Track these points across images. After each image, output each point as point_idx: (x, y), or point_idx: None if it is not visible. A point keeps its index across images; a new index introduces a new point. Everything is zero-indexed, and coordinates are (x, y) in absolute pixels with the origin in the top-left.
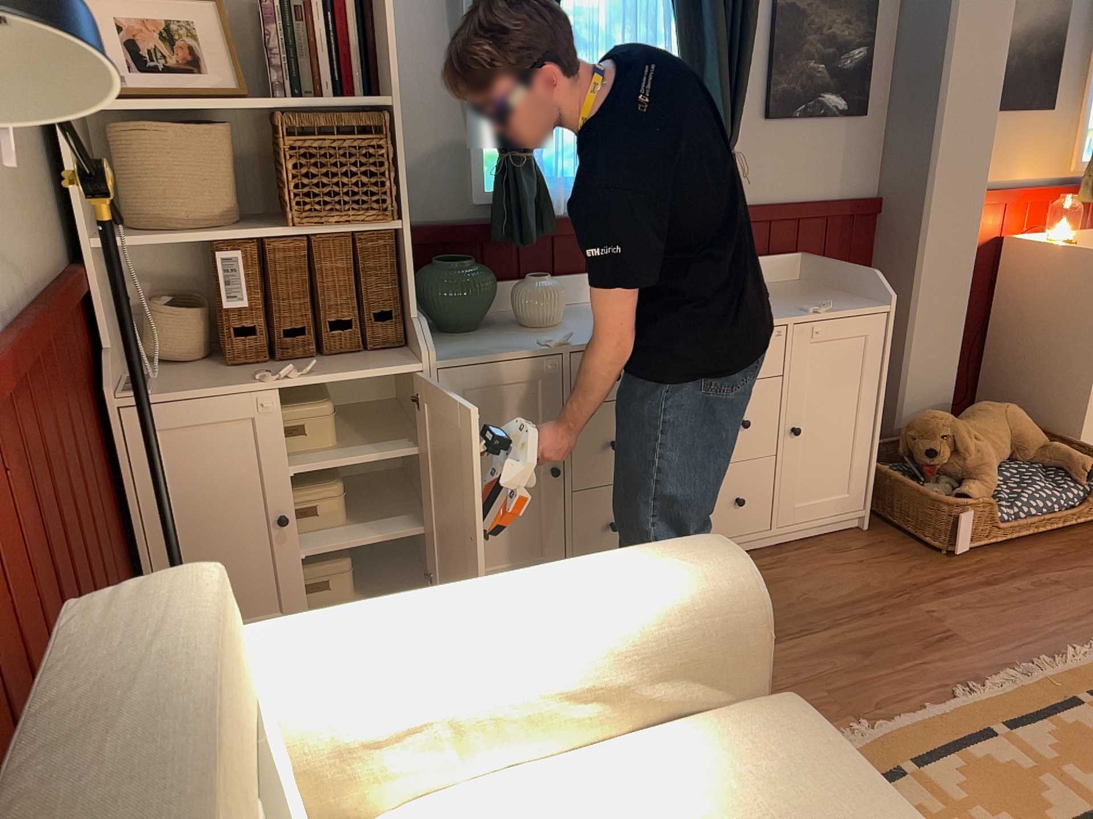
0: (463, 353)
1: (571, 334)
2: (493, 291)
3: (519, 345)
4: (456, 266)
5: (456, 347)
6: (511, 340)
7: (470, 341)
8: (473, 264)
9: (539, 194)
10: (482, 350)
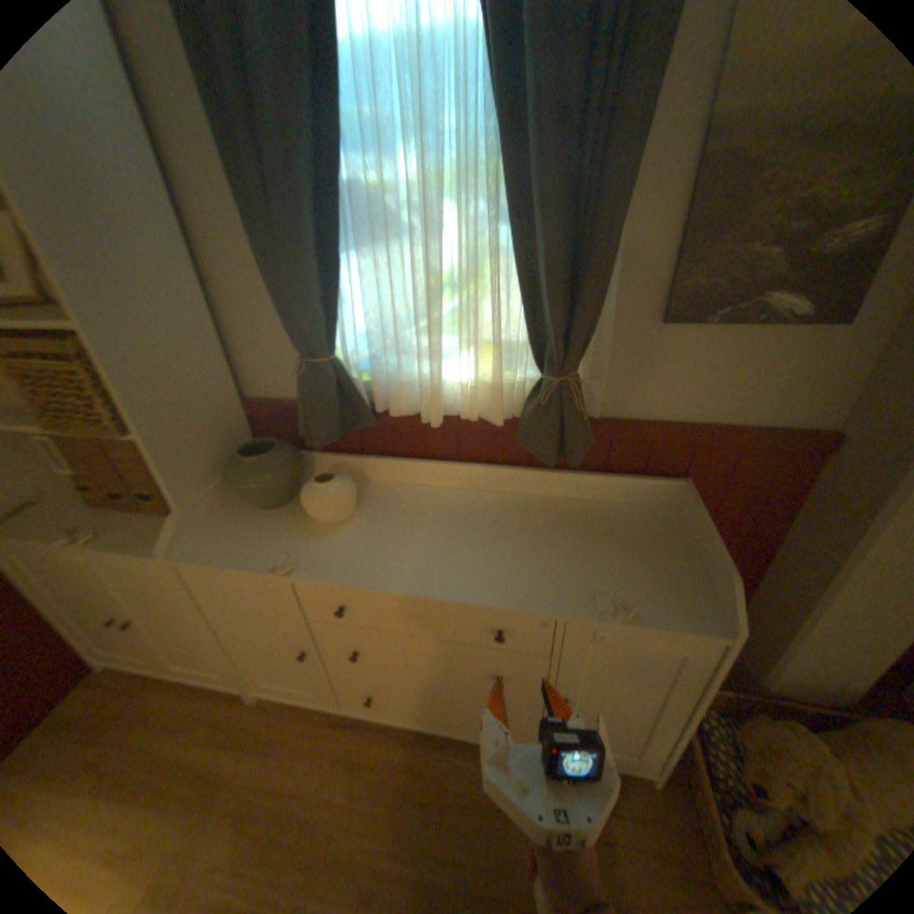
0: (210, 550)
1: (295, 564)
2: (300, 476)
3: (259, 555)
4: (247, 458)
5: (221, 538)
6: (269, 541)
7: (248, 527)
8: (265, 458)
9: (344, 395)
10: (226, 552)
